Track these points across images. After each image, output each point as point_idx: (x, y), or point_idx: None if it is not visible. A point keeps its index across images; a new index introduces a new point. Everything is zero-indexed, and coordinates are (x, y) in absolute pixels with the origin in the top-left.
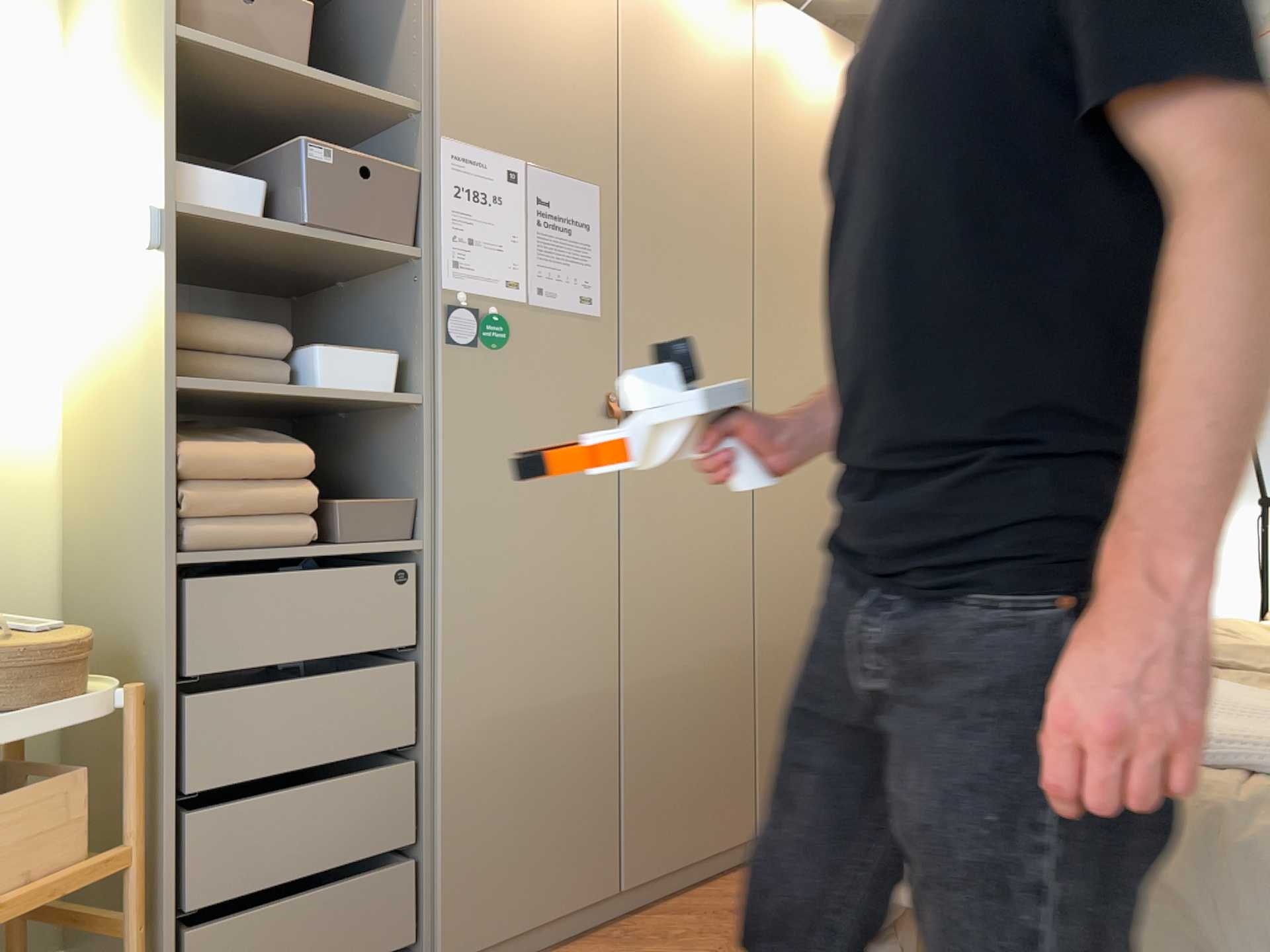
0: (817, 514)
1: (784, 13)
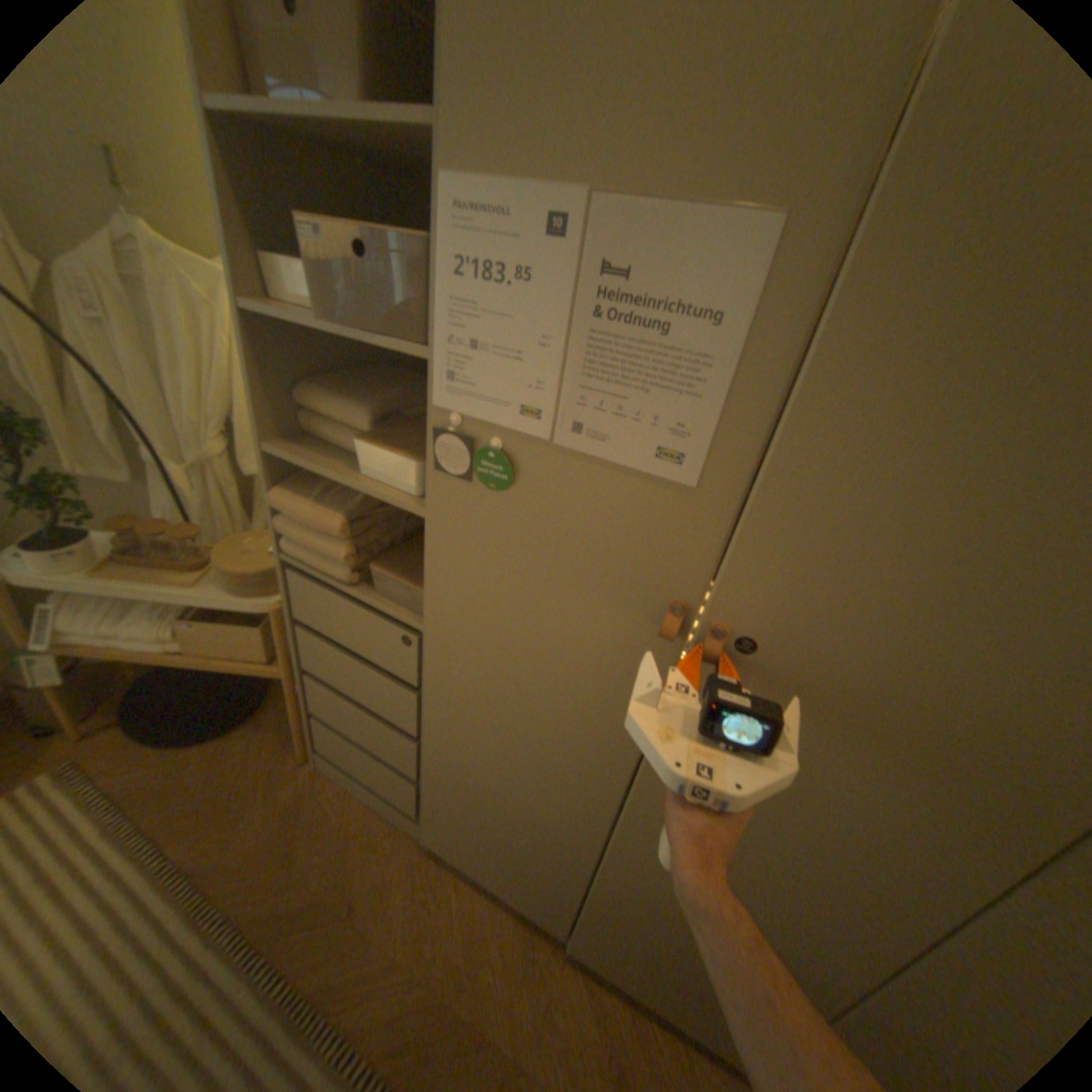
0: None
1: None
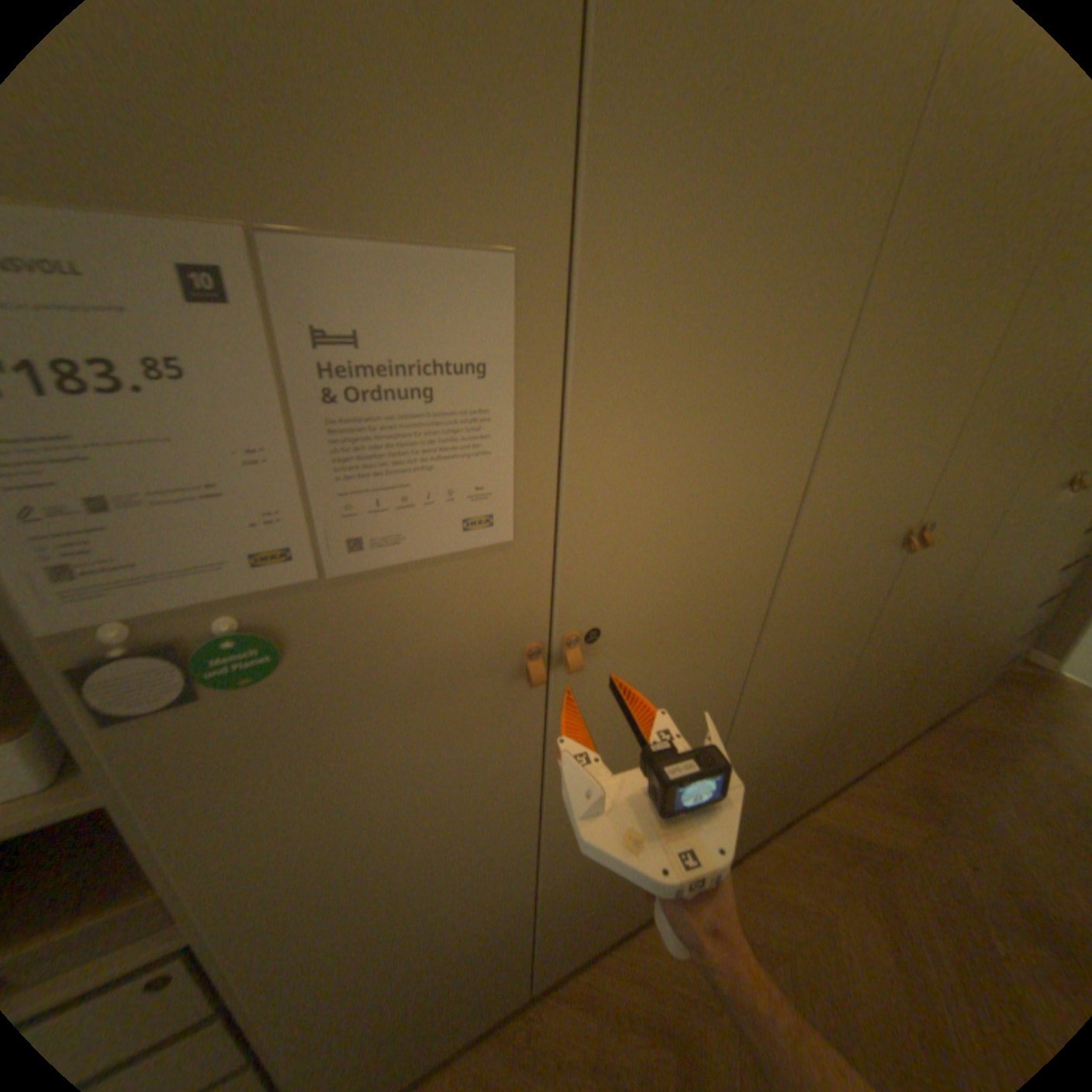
0: (821, 652)
1: None
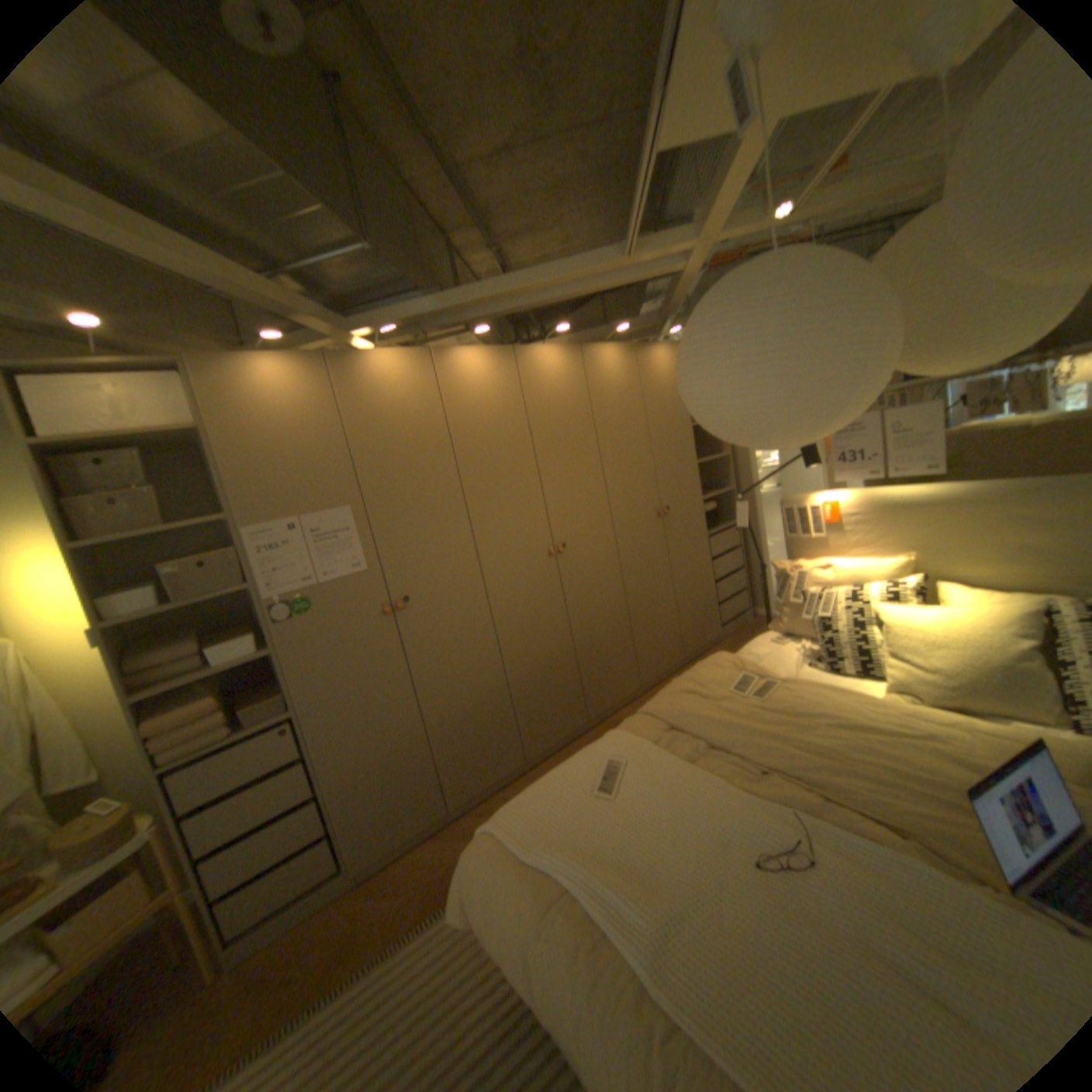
0: (533, 607)
1: (452, 356)
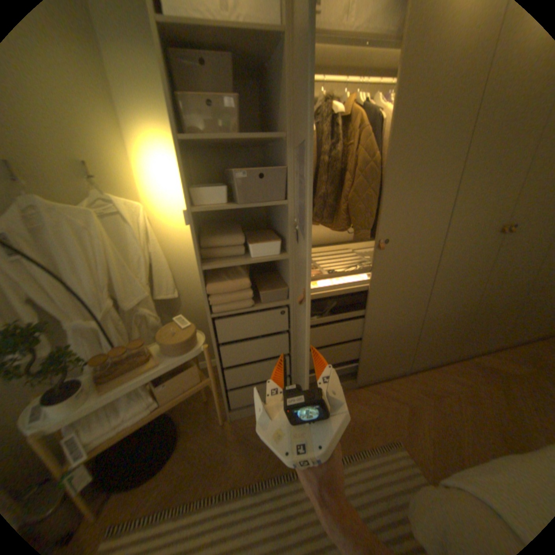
0: (467, 270)
1: None
